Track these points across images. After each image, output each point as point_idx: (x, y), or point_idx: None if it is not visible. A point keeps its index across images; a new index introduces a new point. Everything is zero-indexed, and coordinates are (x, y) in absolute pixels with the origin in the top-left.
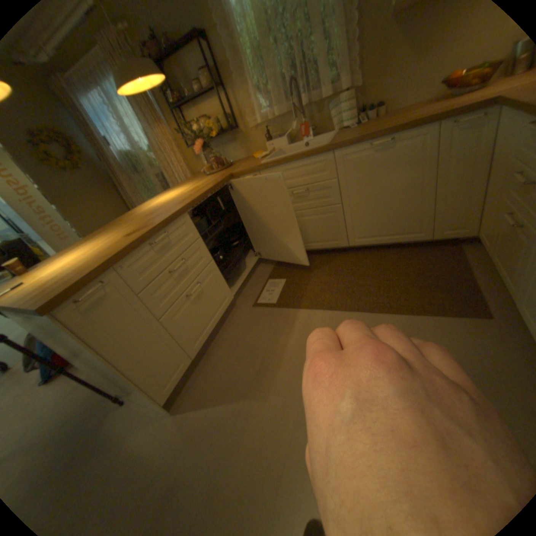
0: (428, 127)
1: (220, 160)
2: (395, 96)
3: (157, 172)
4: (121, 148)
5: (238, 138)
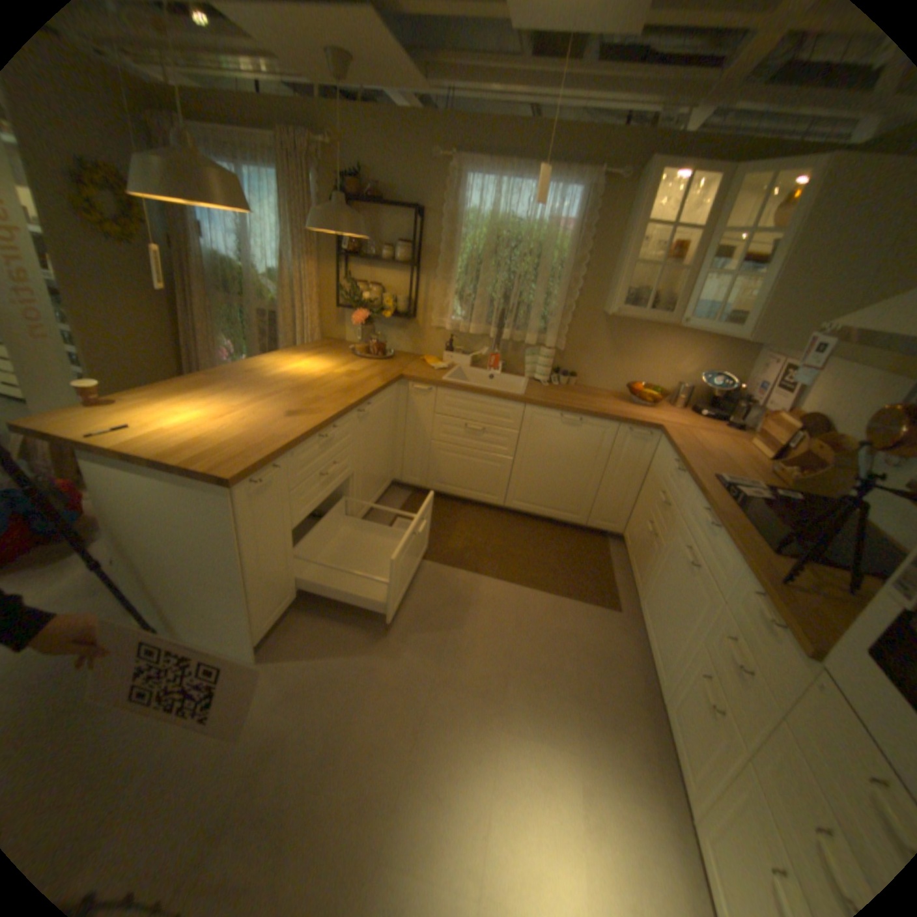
0: (610, 424)
1: (383, 348)
2: (587, 375)
3: (263, 308)
4: (218, 250)
5: (409, 329)
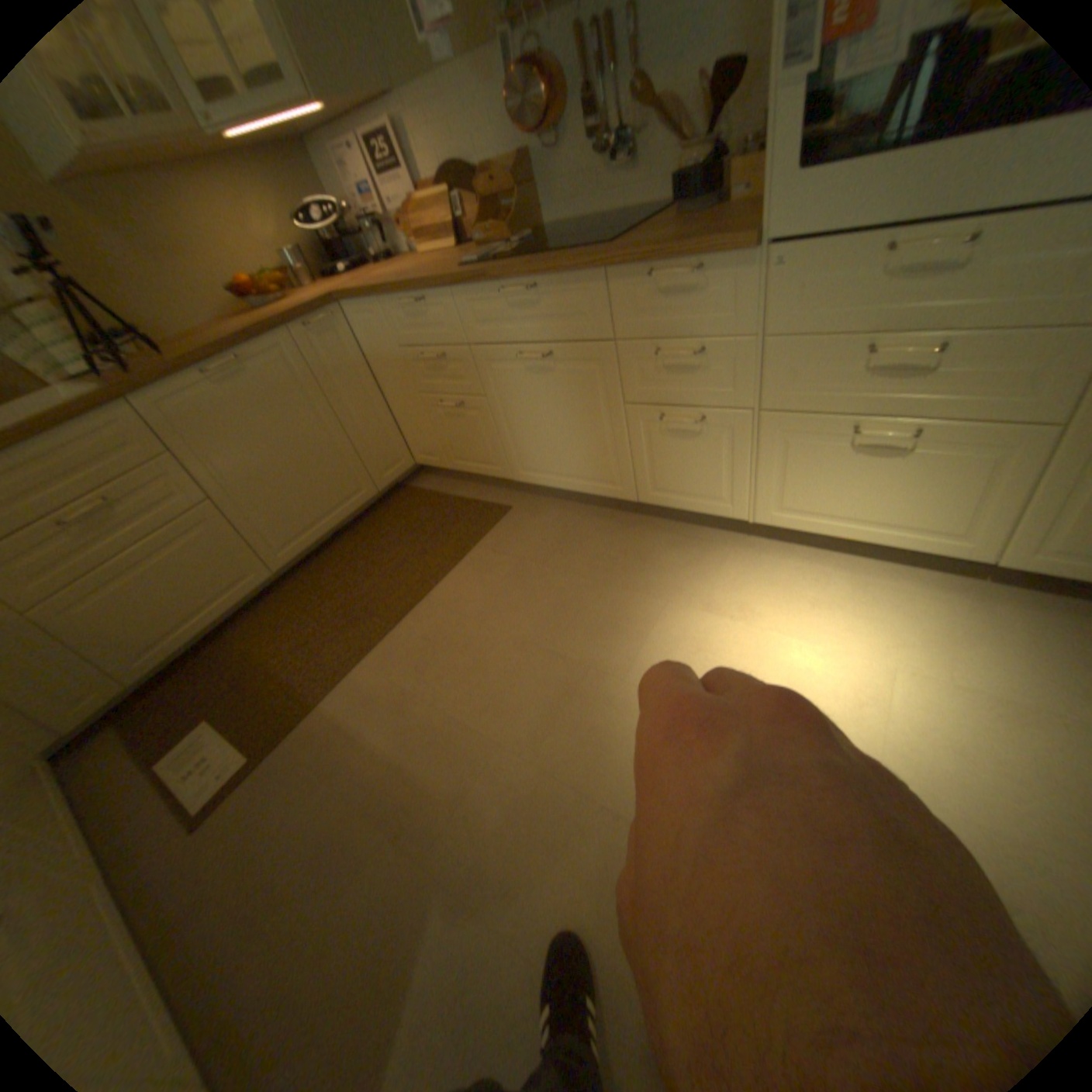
0: (276, 335)
1: None
2: (150, 317)
3: None
4: None
5: None
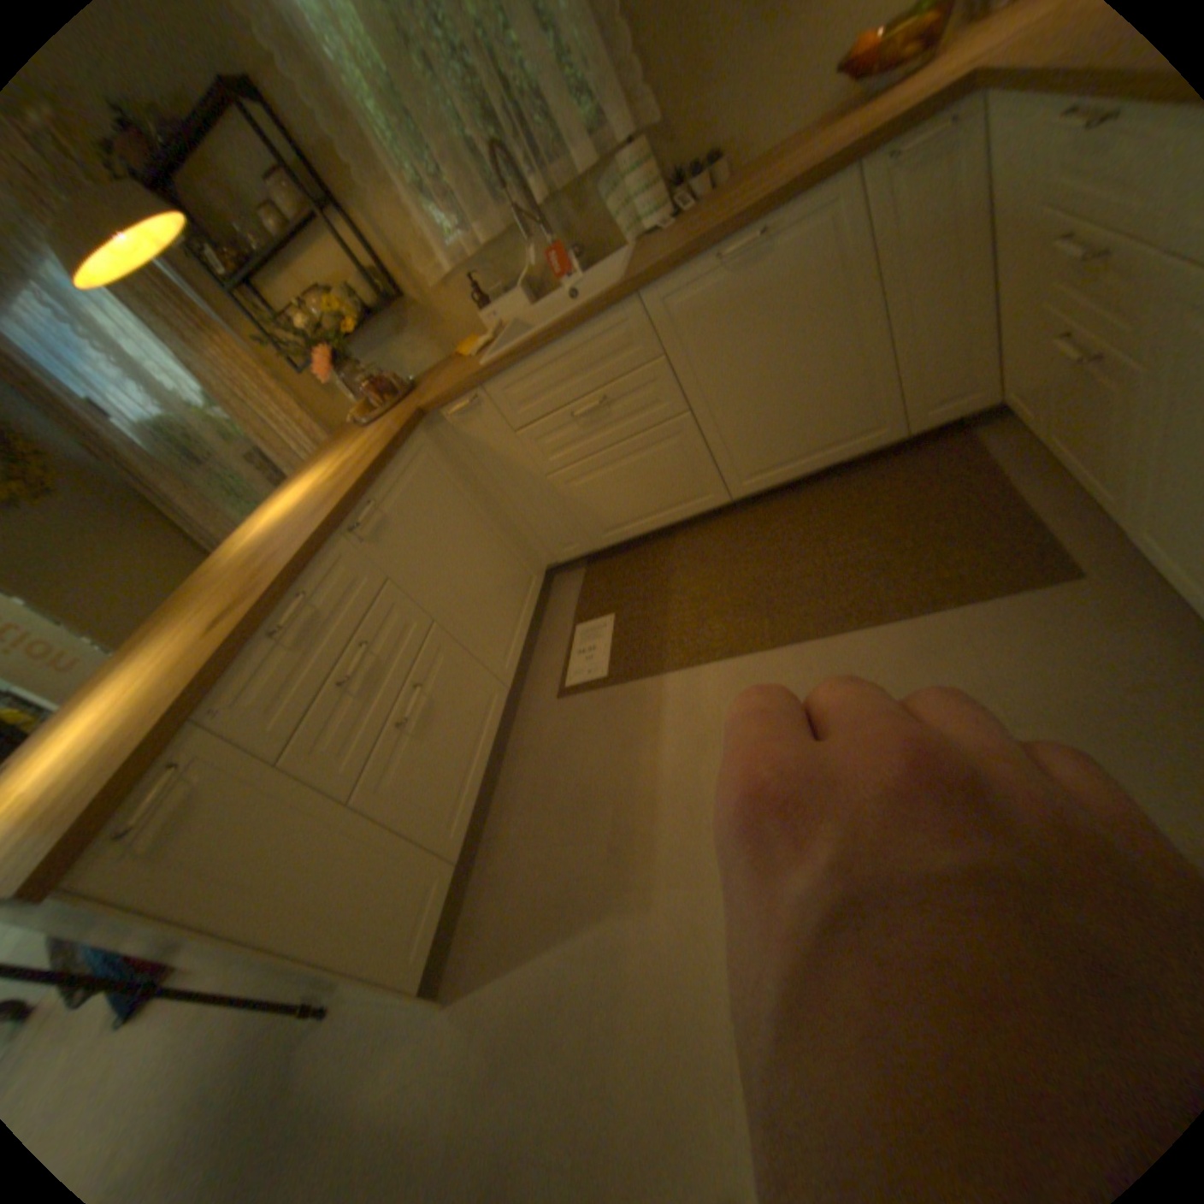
0: (836, 183)
1: (384, 383)
2: (742, 129)
3: (245, 449)
4: (139, 416)
5: (411, 321)
